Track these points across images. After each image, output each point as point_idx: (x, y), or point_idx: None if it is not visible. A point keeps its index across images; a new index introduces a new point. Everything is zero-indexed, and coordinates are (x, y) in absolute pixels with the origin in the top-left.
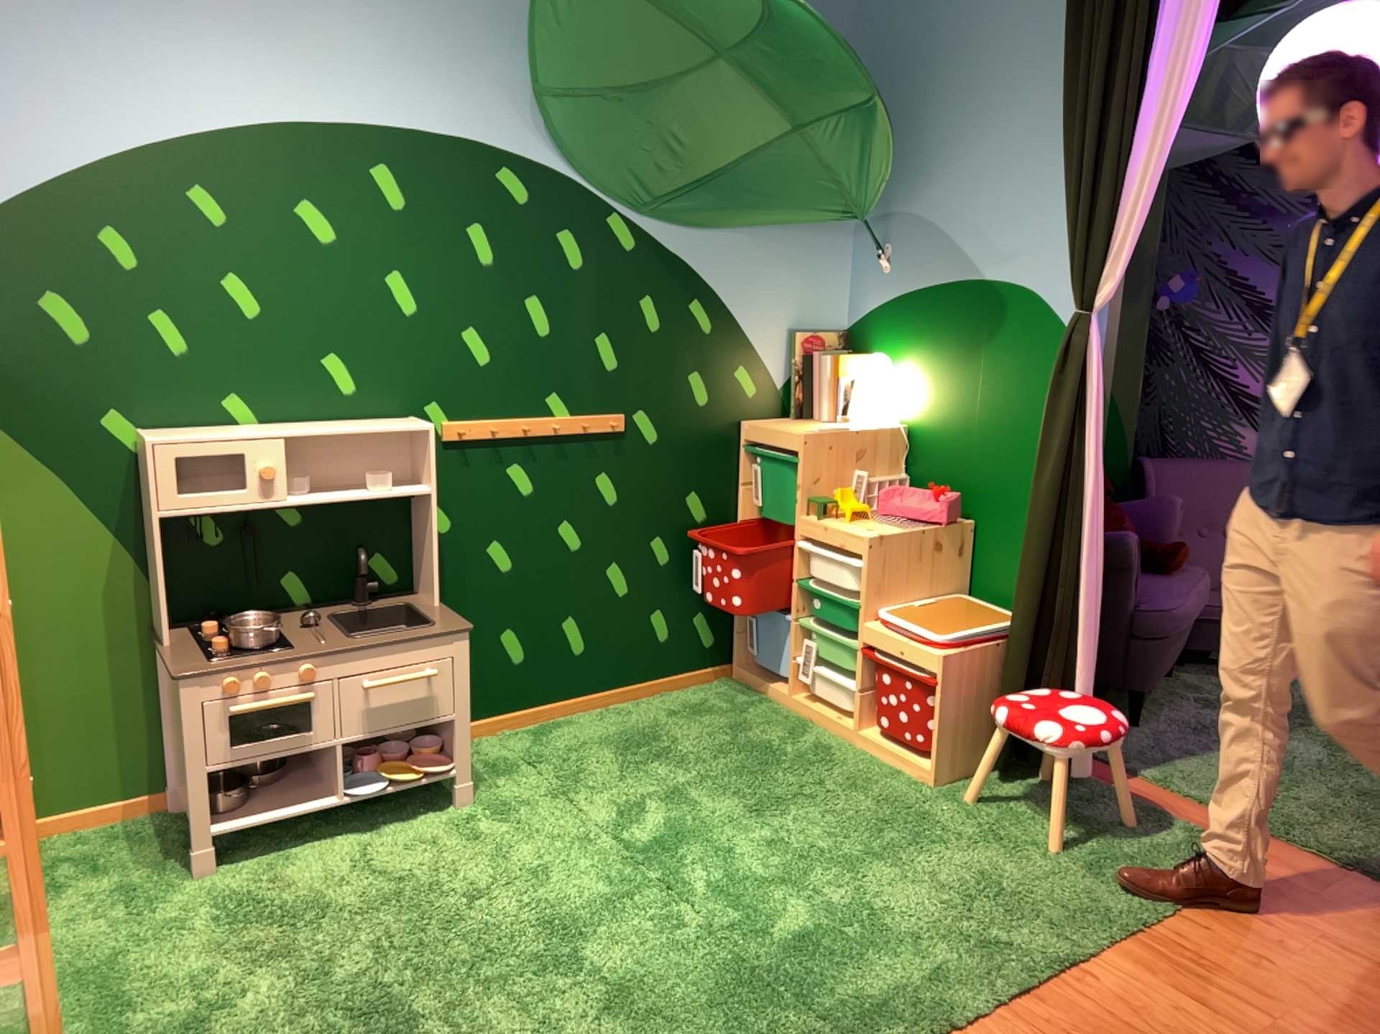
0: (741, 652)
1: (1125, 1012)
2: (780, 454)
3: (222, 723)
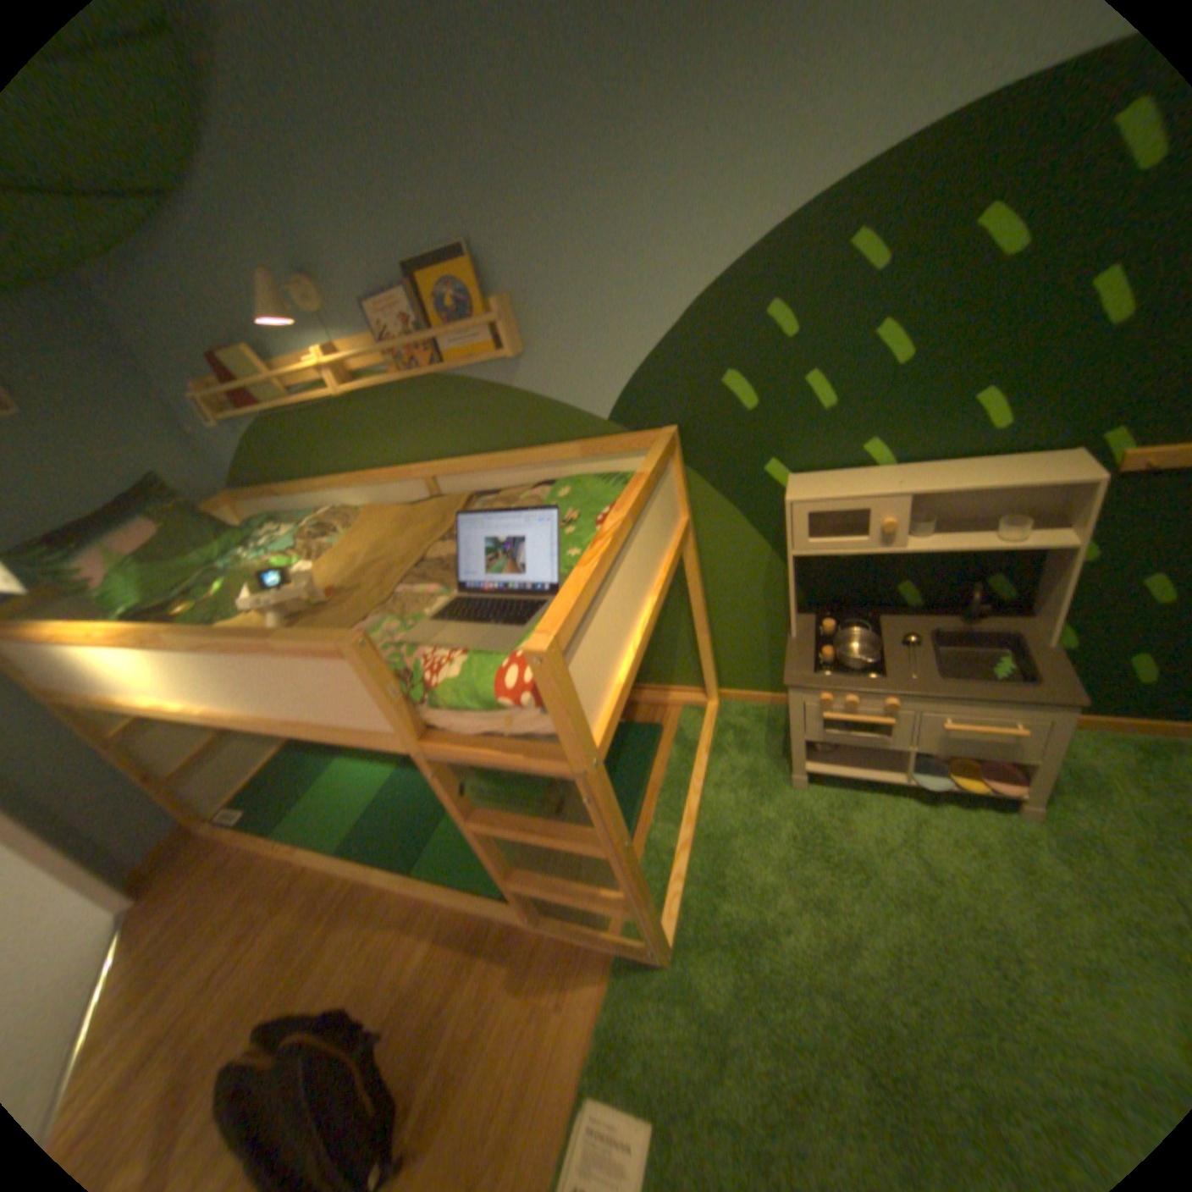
0: None
1: None
2: None
3: (817, 718)
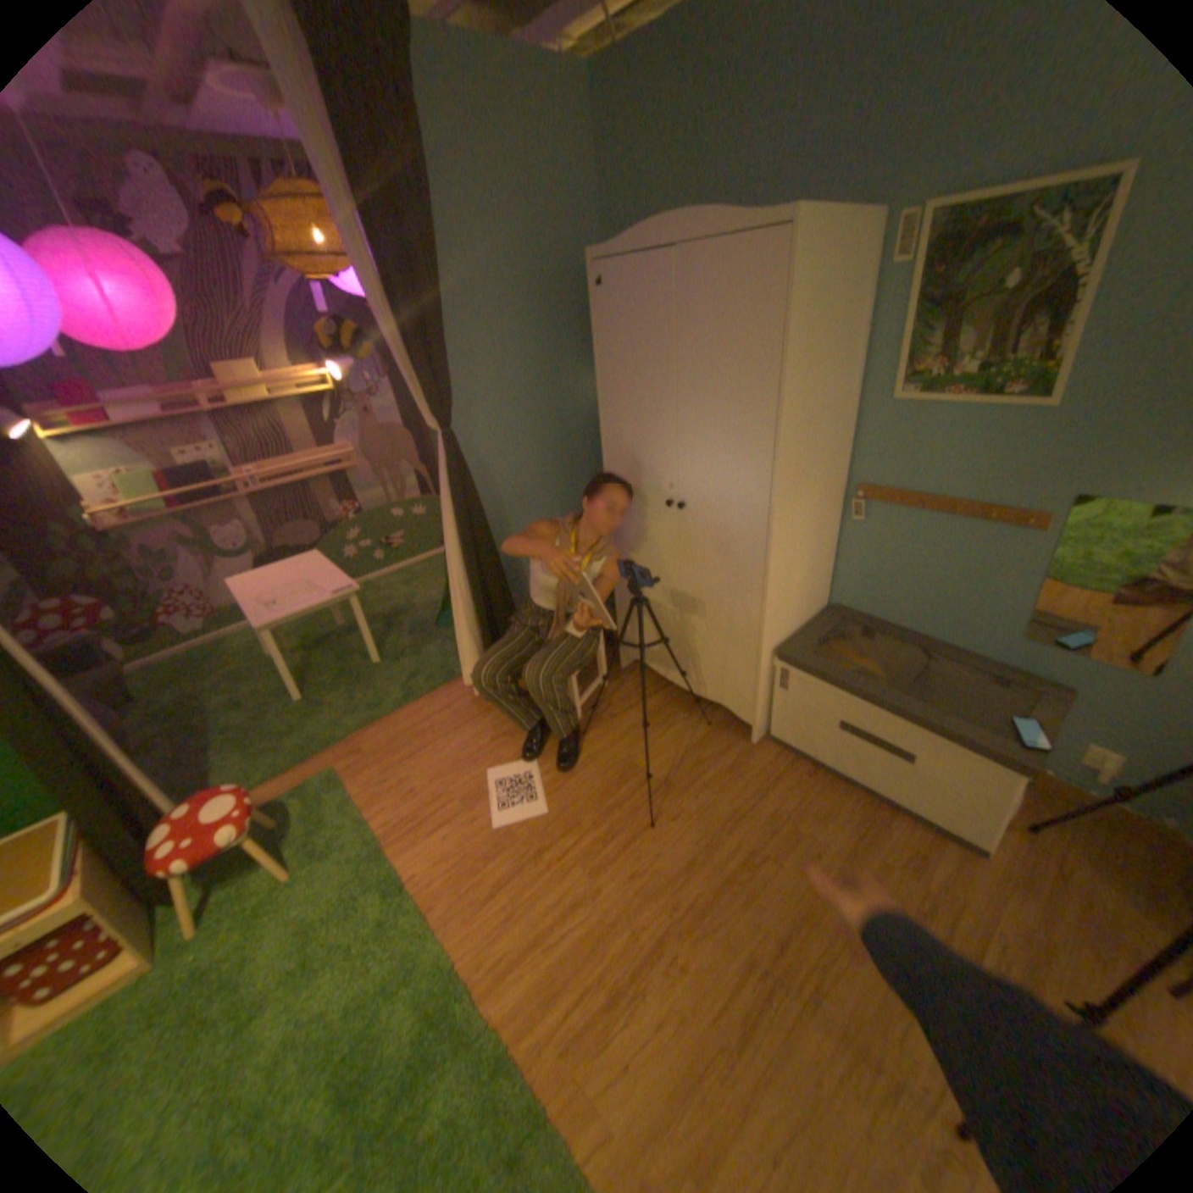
0: None
1: (442, 866)
2: None
3: None
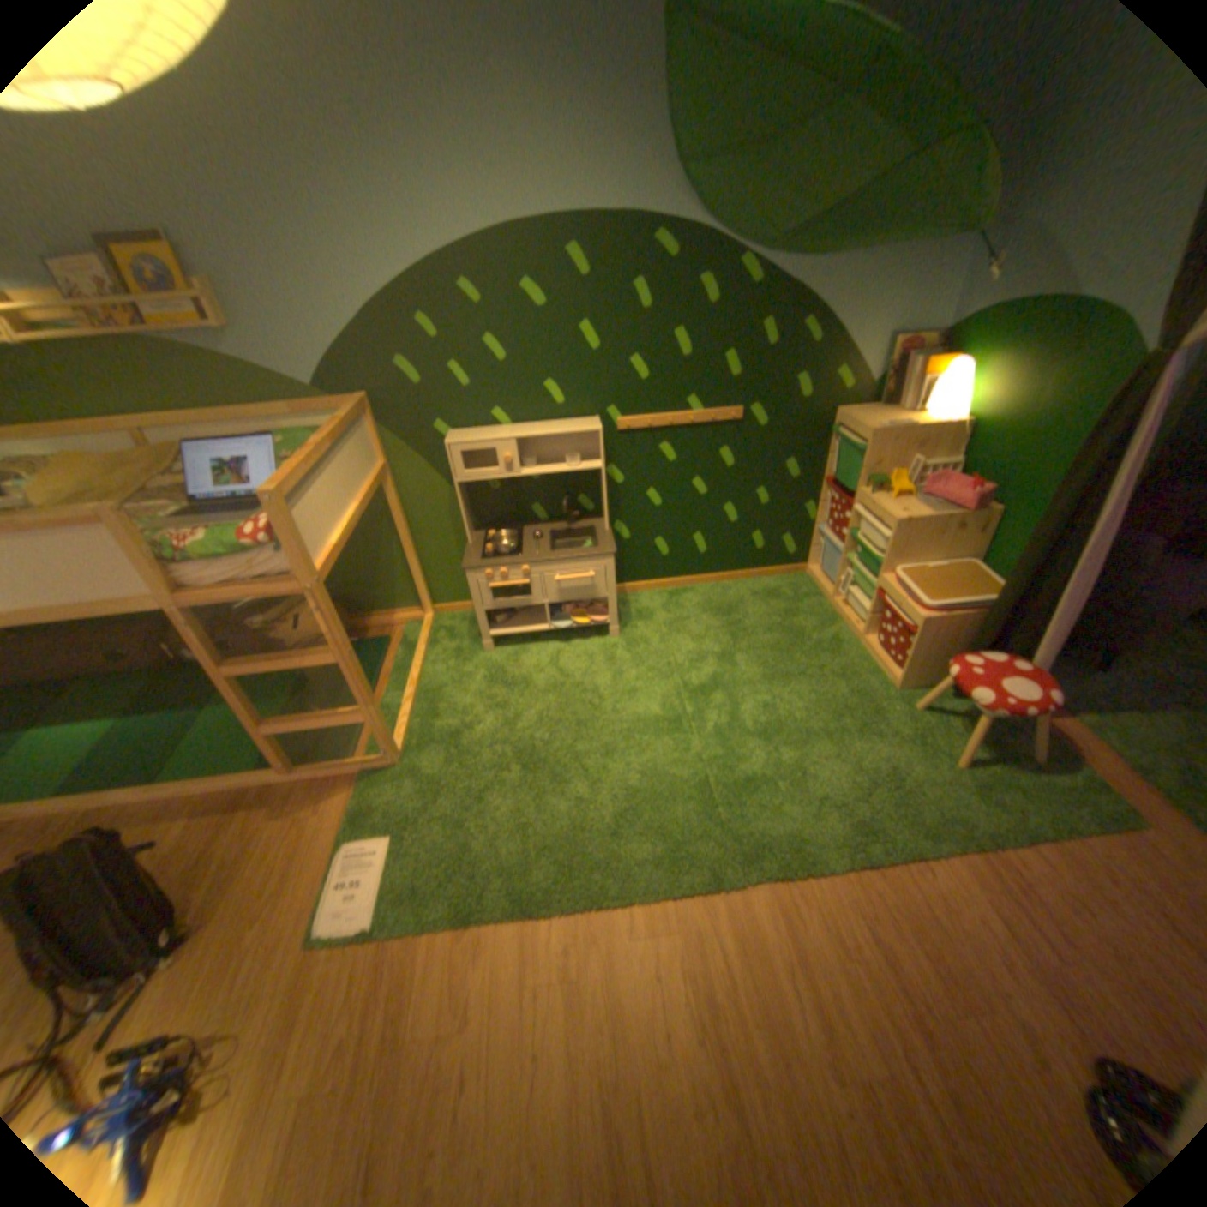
0: (812, 559)
1: (940, 911)
2: (857, 440)
3: (486, 592)
